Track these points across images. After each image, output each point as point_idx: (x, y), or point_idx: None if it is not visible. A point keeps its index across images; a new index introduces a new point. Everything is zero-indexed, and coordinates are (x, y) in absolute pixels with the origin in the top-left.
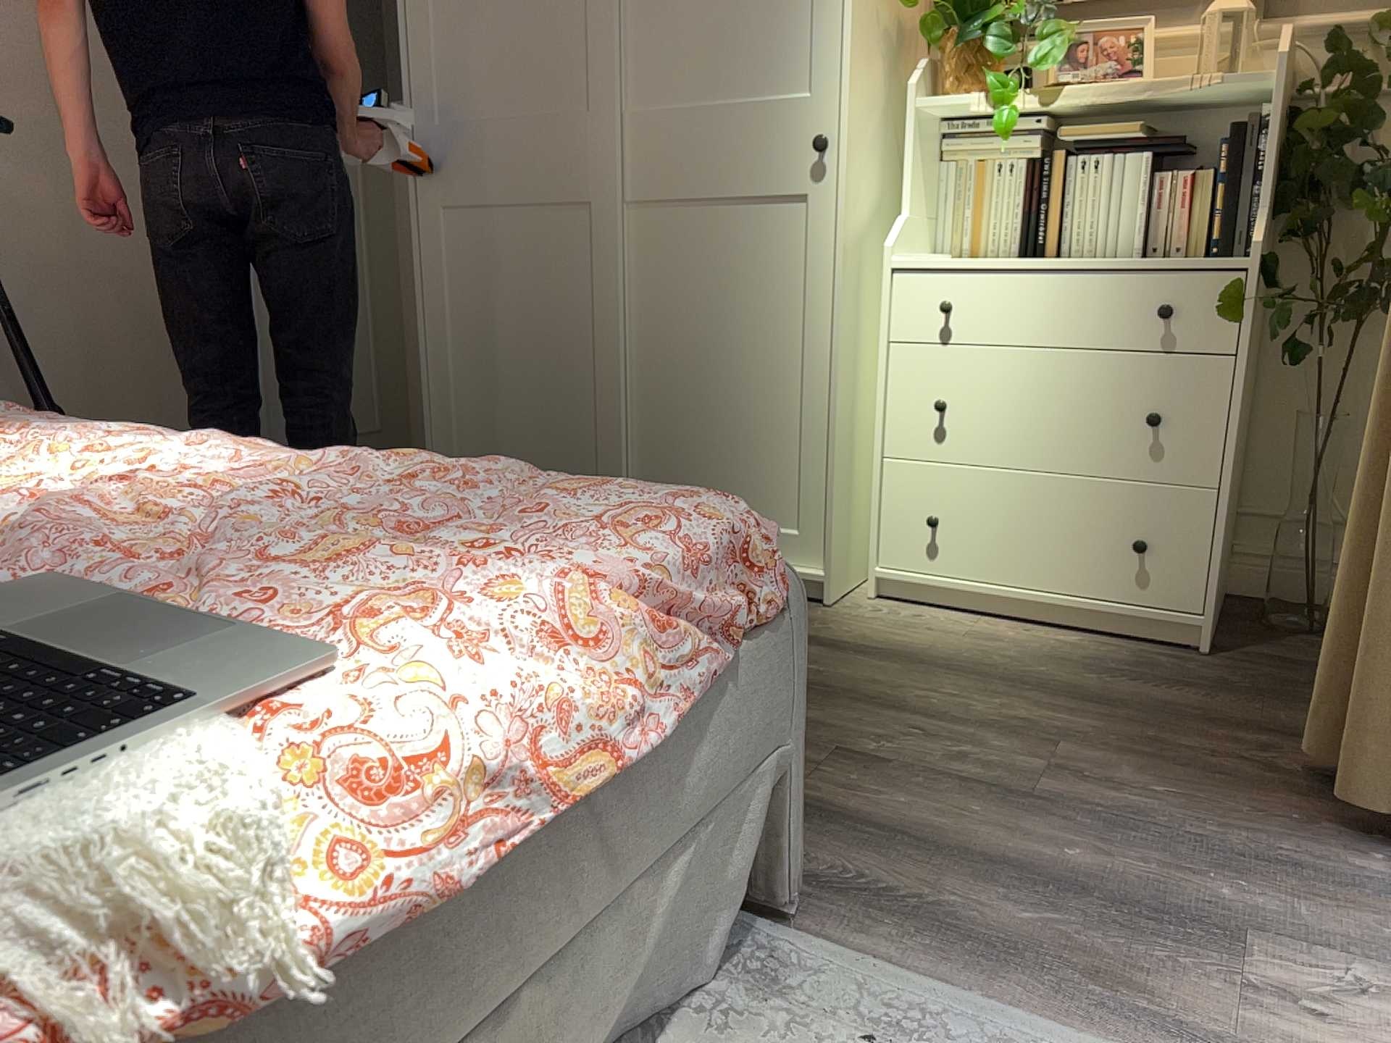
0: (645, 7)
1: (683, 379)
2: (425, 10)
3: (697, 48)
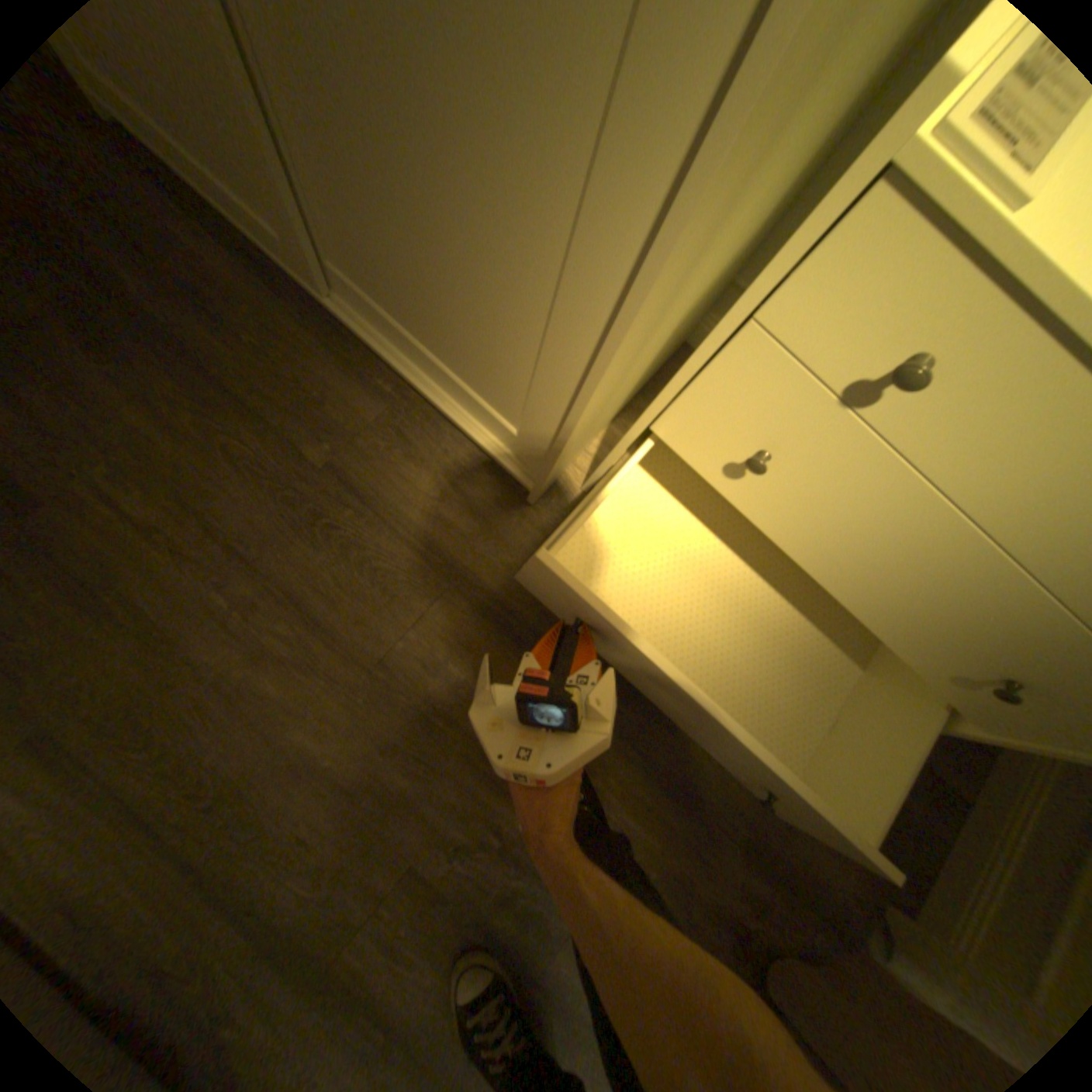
0: None
1: (348, 125)
2: None
3: None
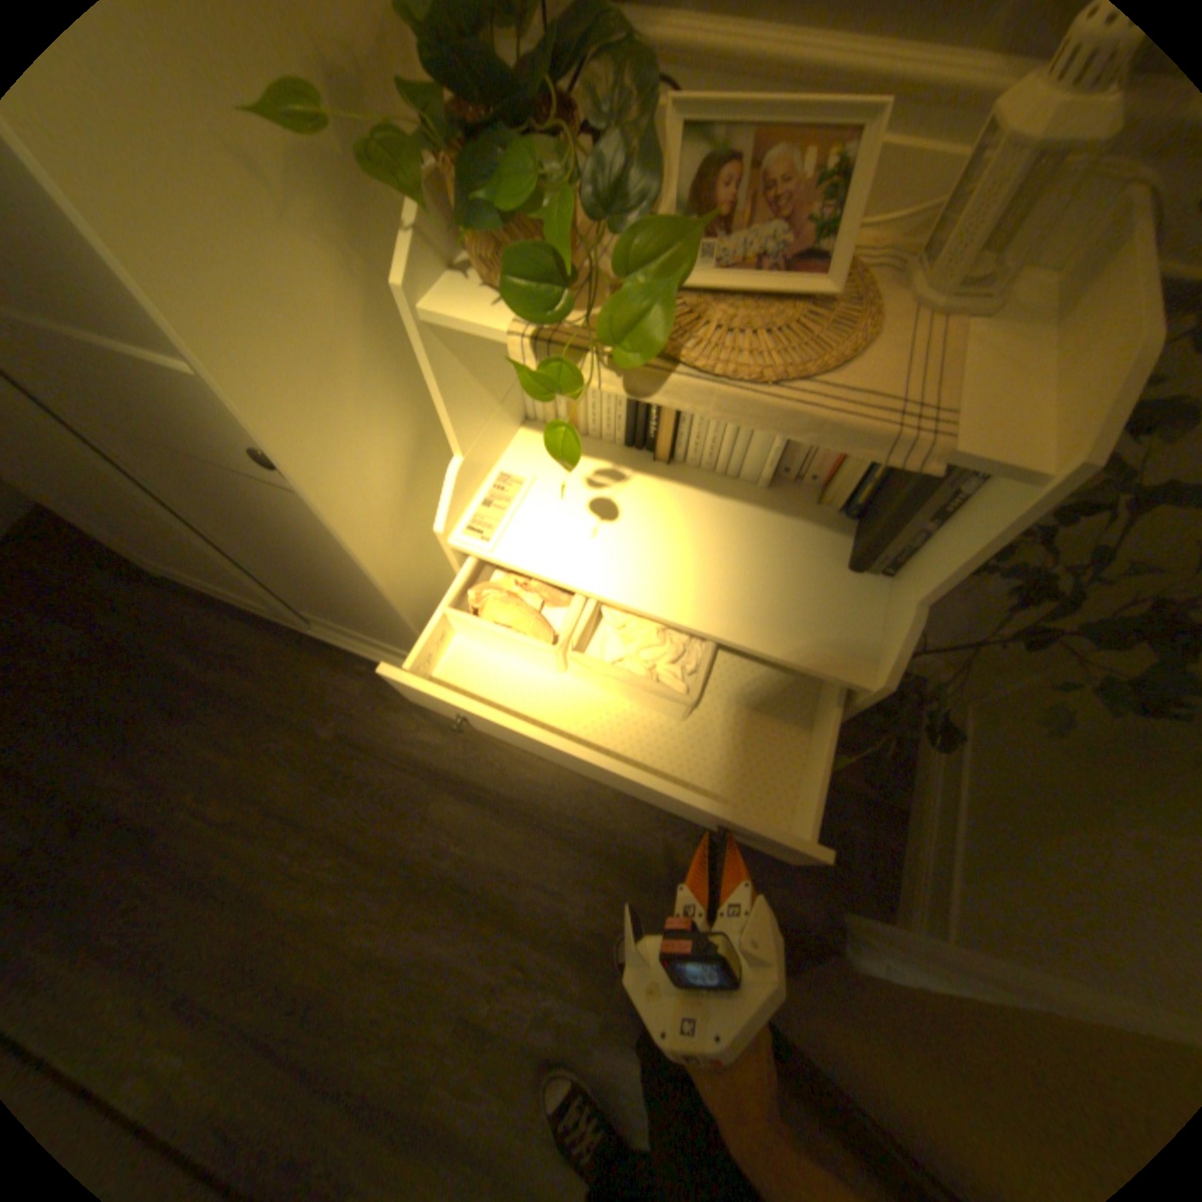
0: None
1: (280, 569)
2: None
3: None
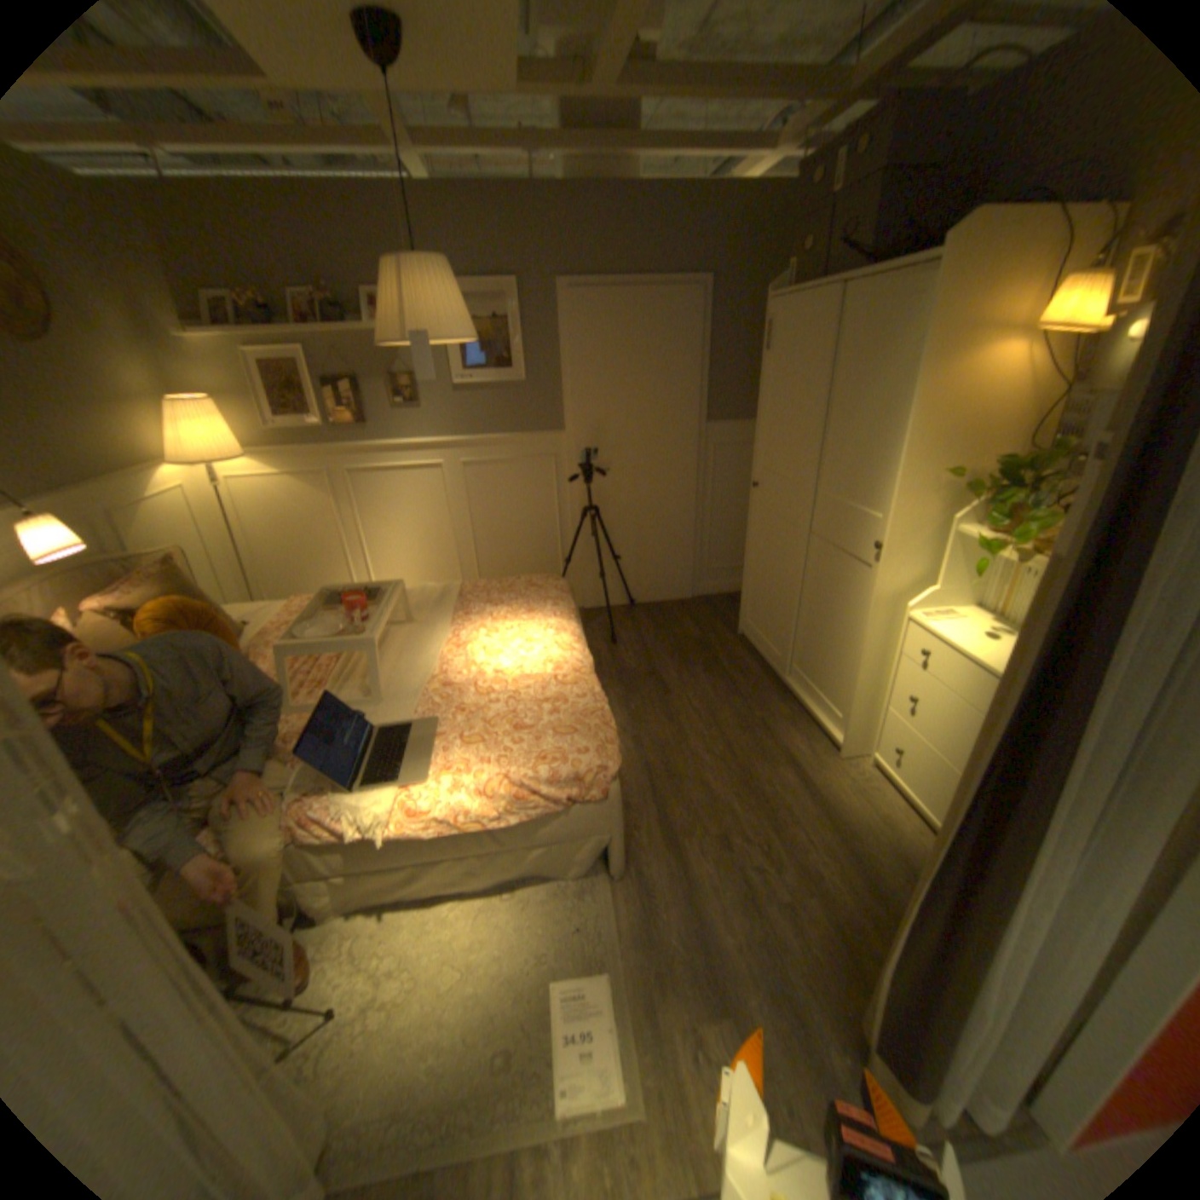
0: (834, 444)
1: (818, 622)
2: (765, 417)
3: (847, 472)
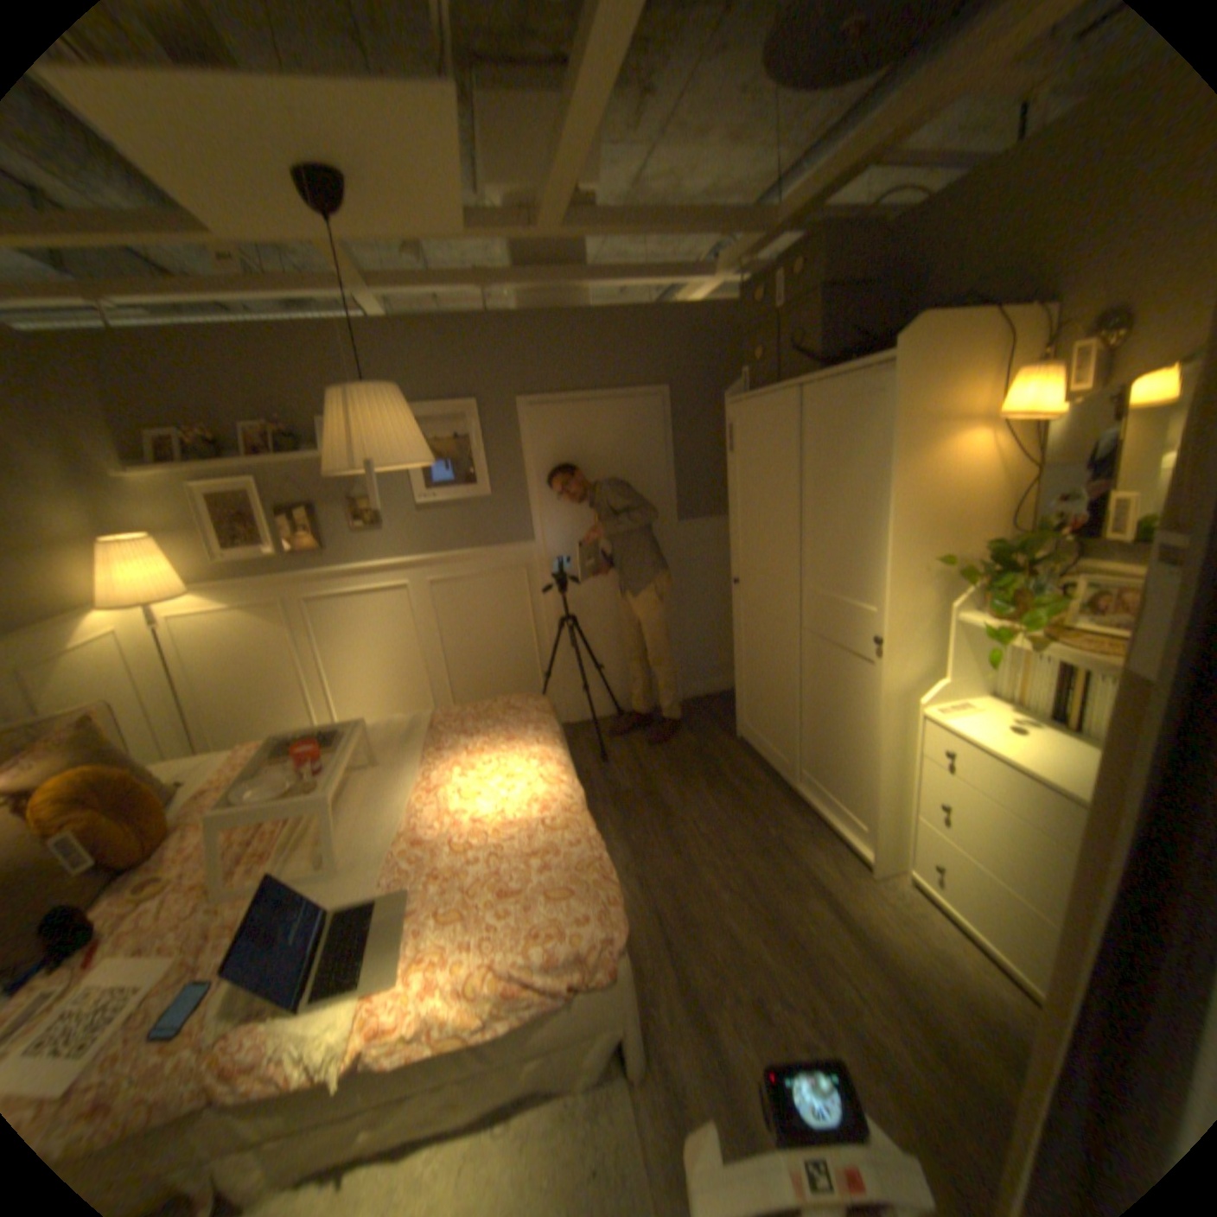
0: (812, 539)
1: (824, 724)
2: (737, 515)
3: (831, 567)
